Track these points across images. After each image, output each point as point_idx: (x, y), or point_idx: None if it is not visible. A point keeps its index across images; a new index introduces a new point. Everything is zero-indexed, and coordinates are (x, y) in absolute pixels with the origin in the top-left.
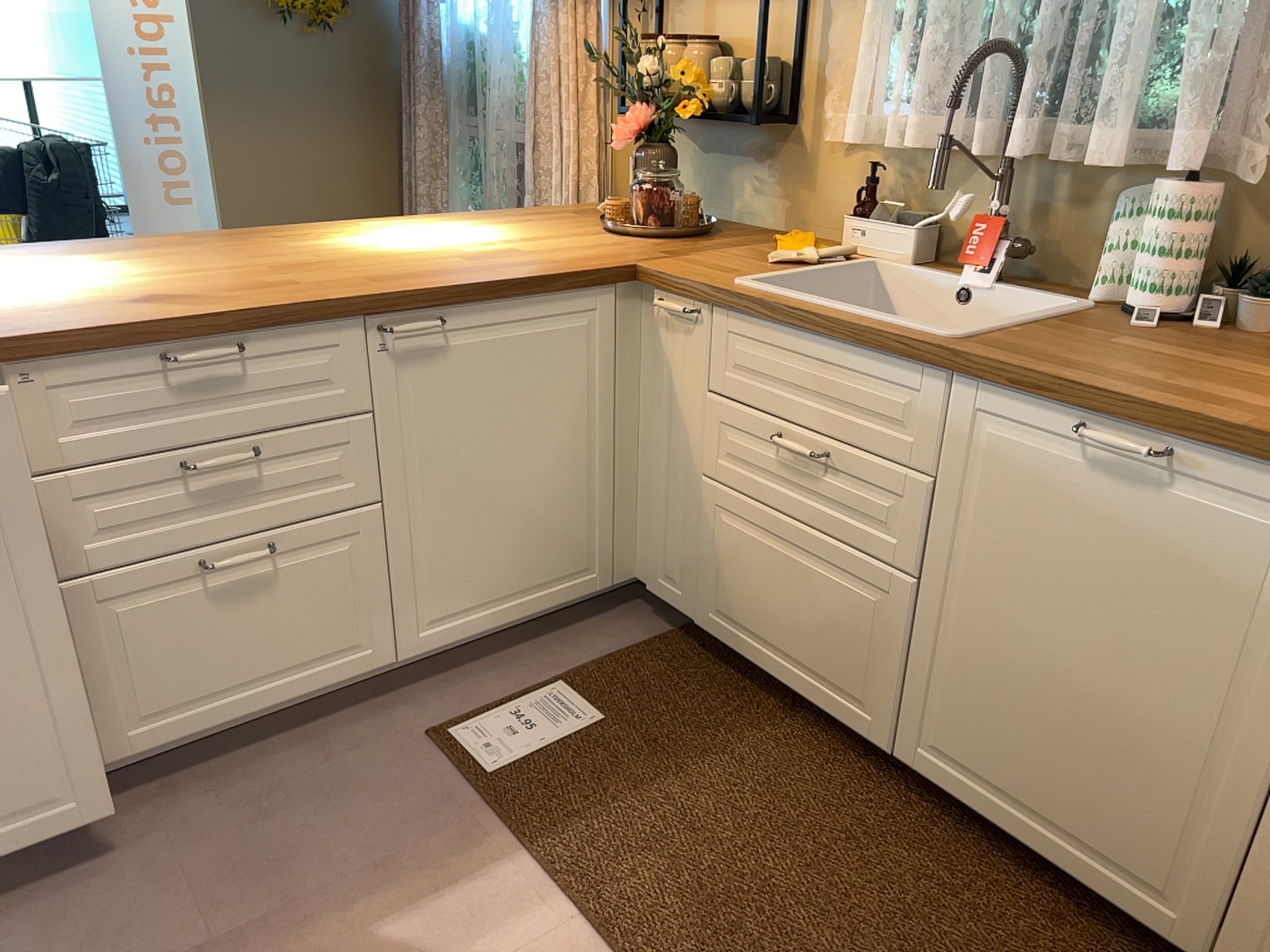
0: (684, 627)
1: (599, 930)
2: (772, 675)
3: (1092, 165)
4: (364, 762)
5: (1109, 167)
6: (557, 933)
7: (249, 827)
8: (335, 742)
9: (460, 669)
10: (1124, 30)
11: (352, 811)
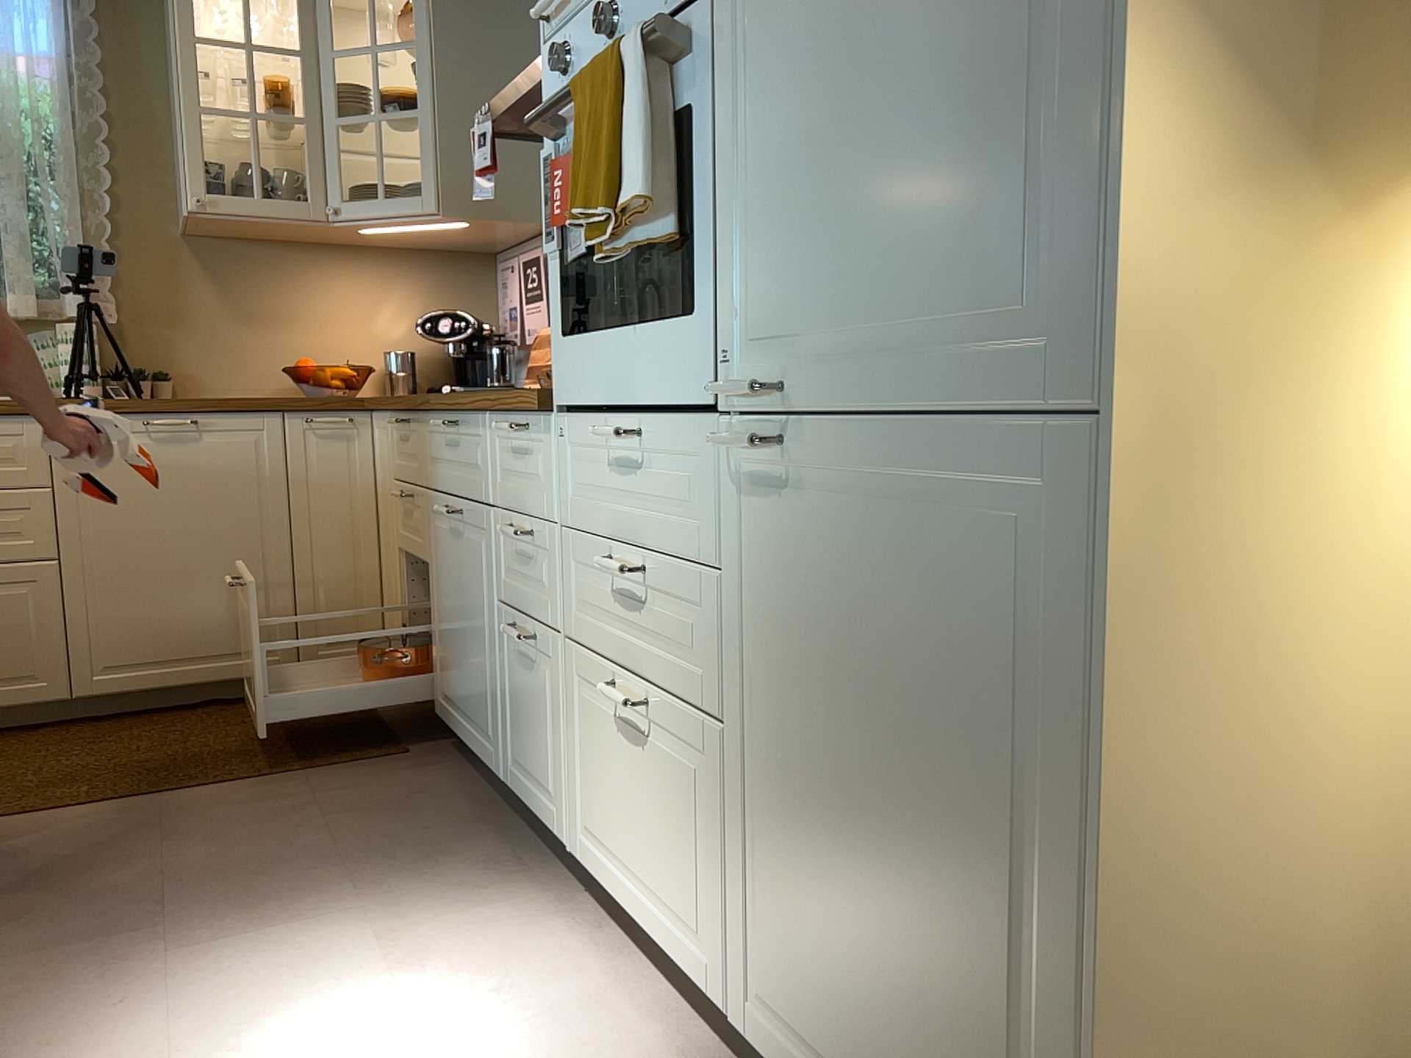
0: None
1: (19, 817)
2: None
3: (19, 314)
4: None
5: (33, 314)
6: None
7: None
8: None
9: None
10: (8, 238)
11: None
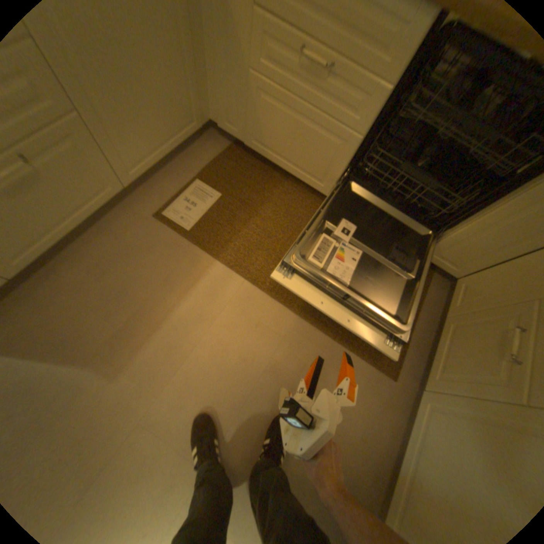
0: (235, 141)
1: (252, 283)
2: (281, 167)
3: None
4: (132, 236)
5: None
6: (240, 288)
7: (100, 279)
8: (114, 229)
9: (150, 179)
10: None
11: (140, 260)
